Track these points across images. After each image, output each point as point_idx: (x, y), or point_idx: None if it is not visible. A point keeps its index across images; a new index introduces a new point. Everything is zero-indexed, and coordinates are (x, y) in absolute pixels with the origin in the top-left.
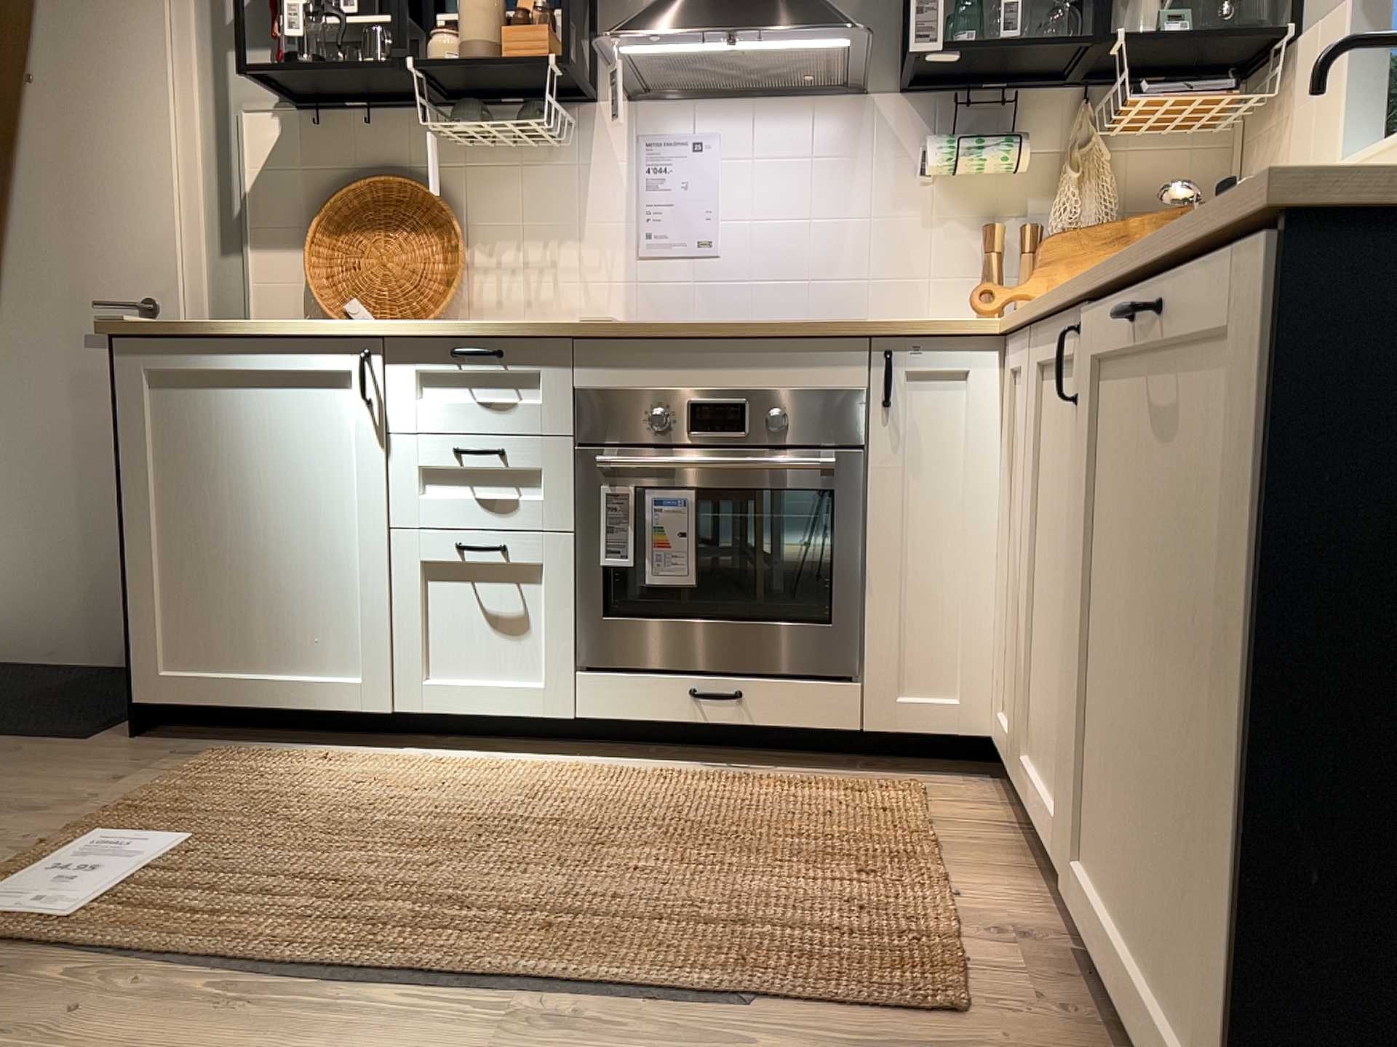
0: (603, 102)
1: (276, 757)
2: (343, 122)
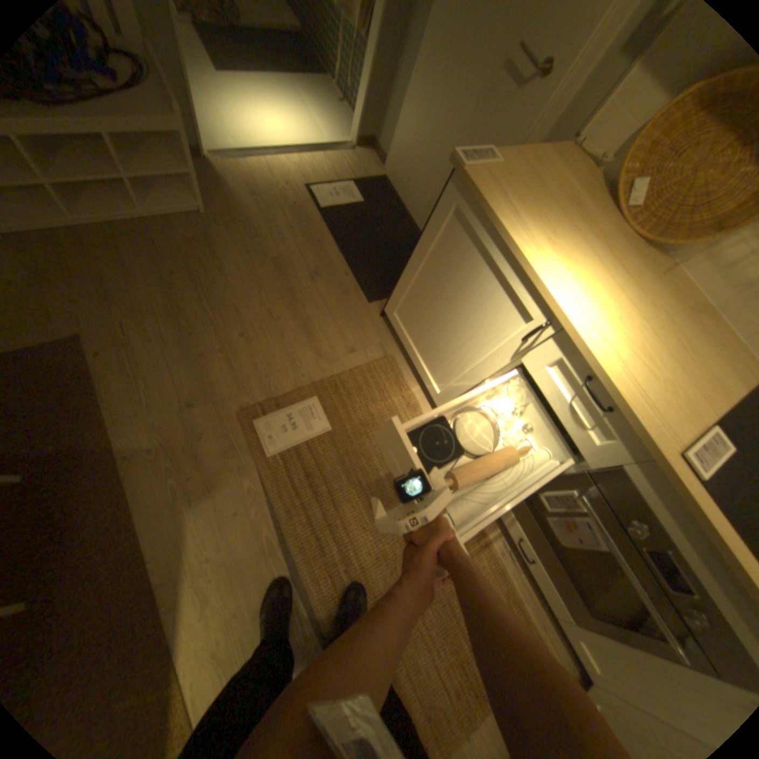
0: None
1: (399, 385)
2: None
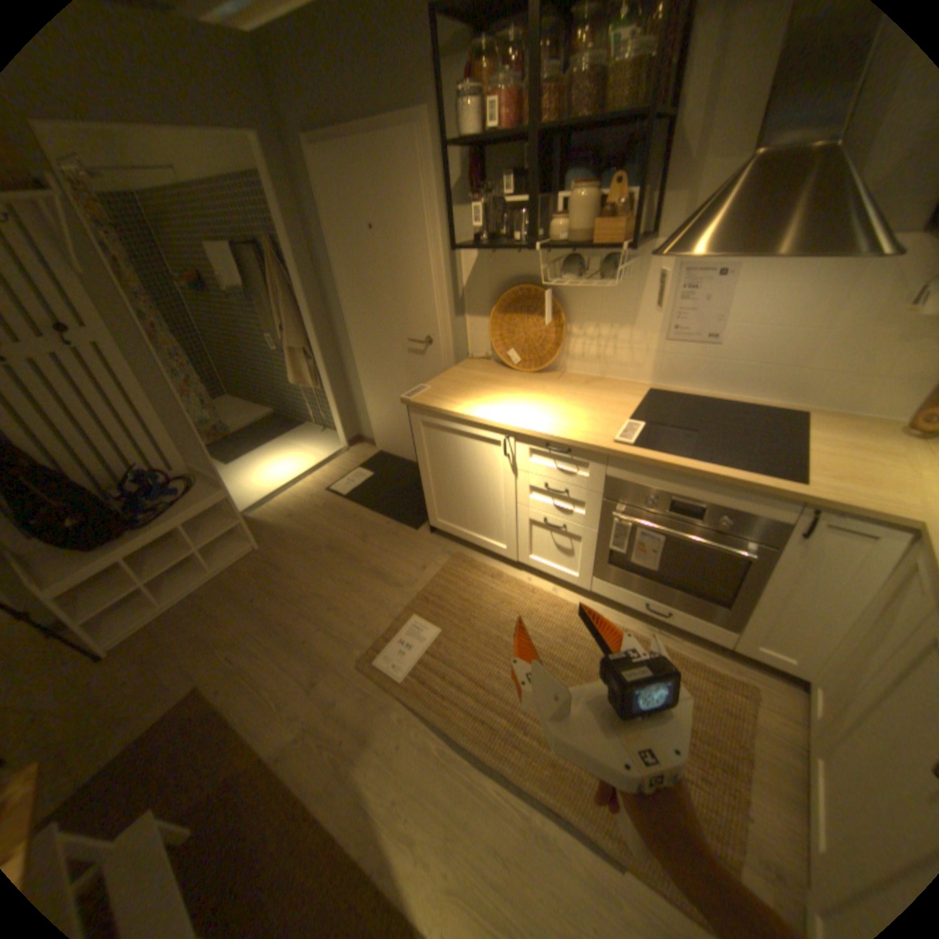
0: (662, 238)
1: (475, 567)
2: (507, 249)
